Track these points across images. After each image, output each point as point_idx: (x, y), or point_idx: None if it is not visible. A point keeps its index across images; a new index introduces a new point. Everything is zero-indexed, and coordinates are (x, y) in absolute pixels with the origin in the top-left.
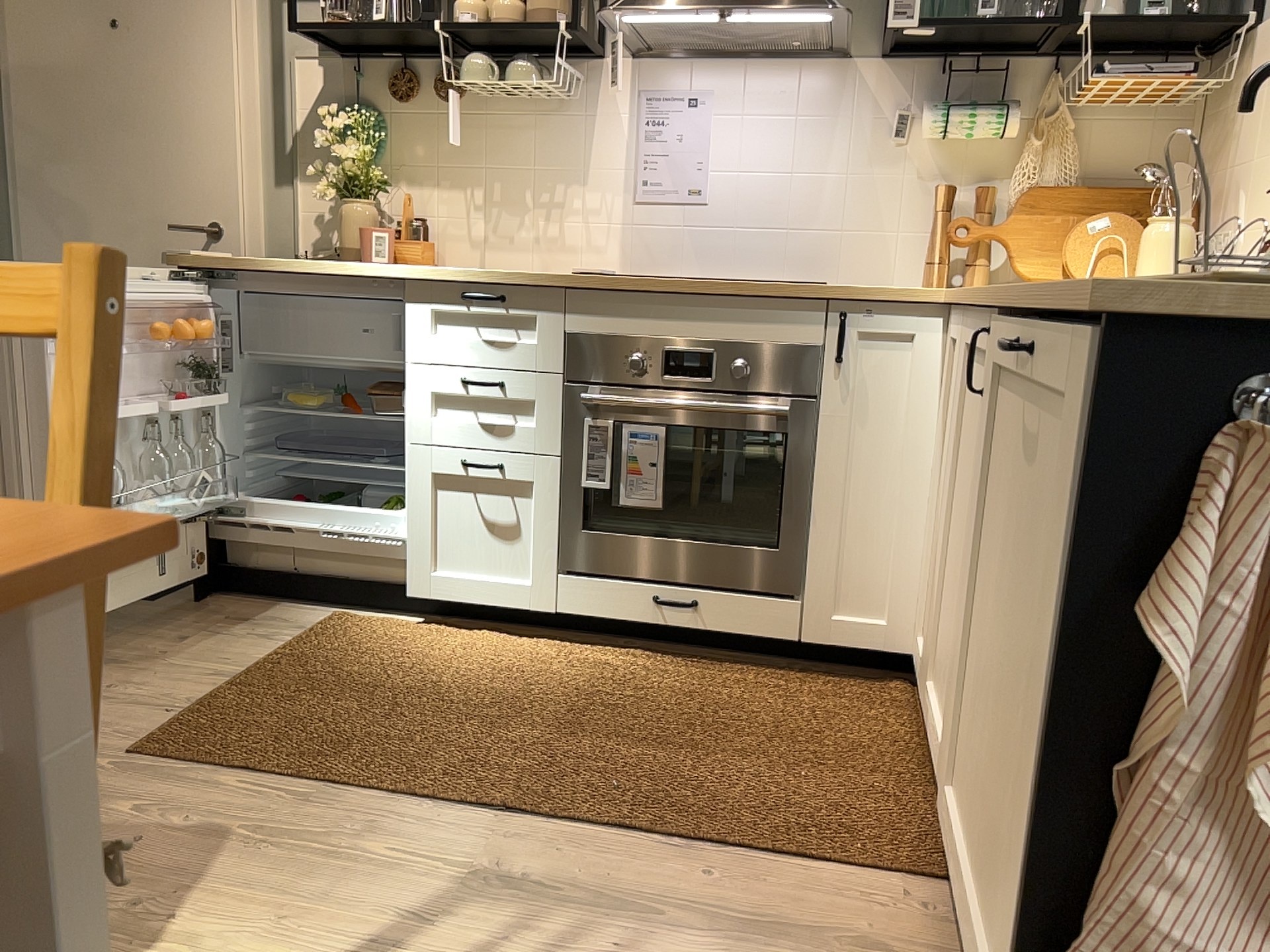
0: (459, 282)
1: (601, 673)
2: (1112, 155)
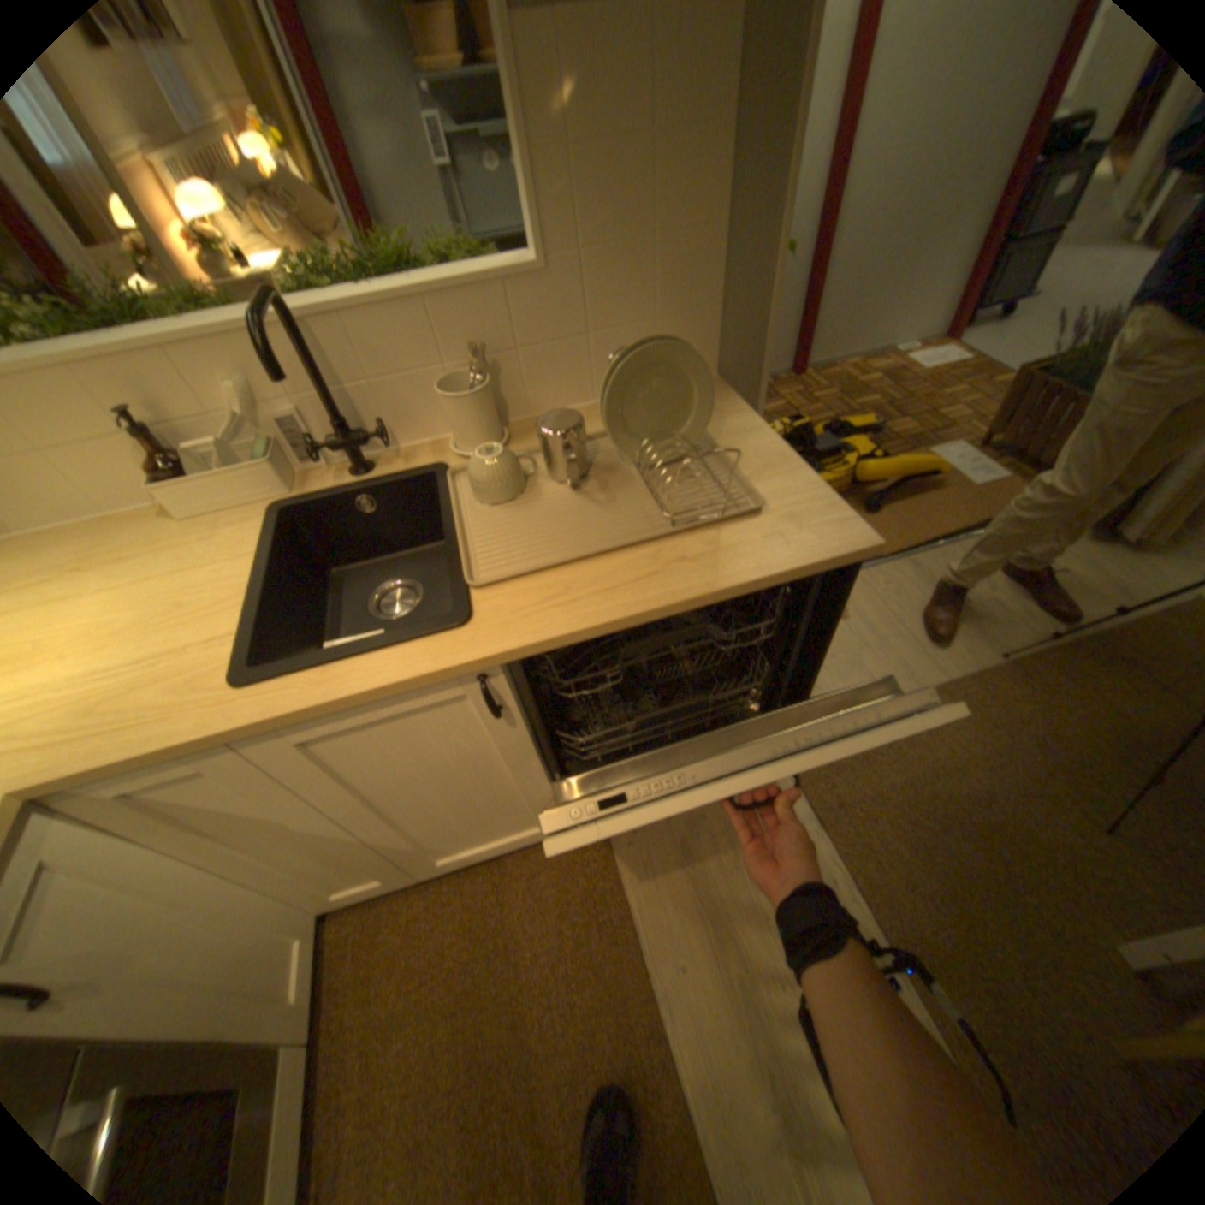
0: None
1: None
2: None
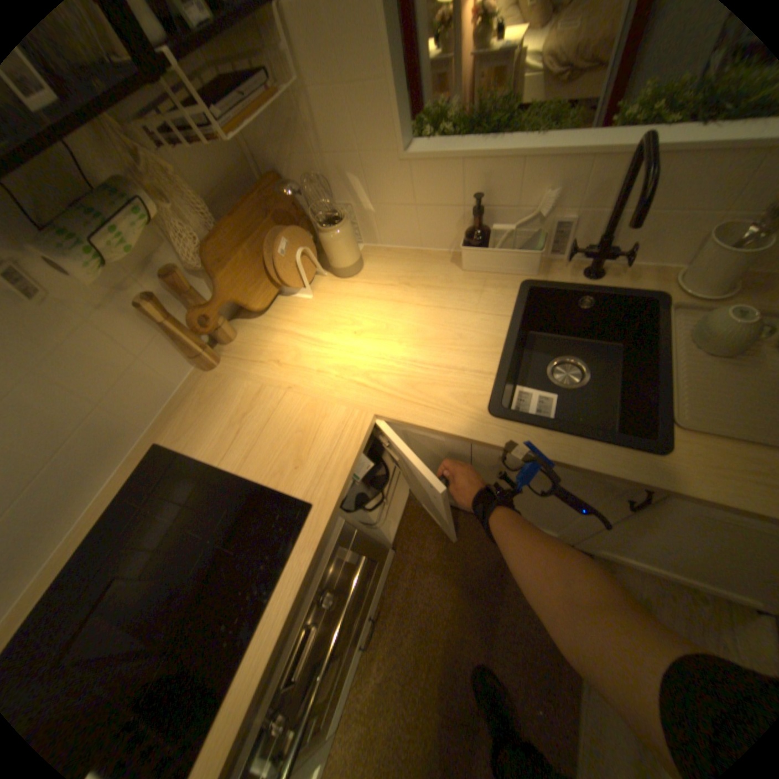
0: None
1: (388, 693)
2: (198, 165)
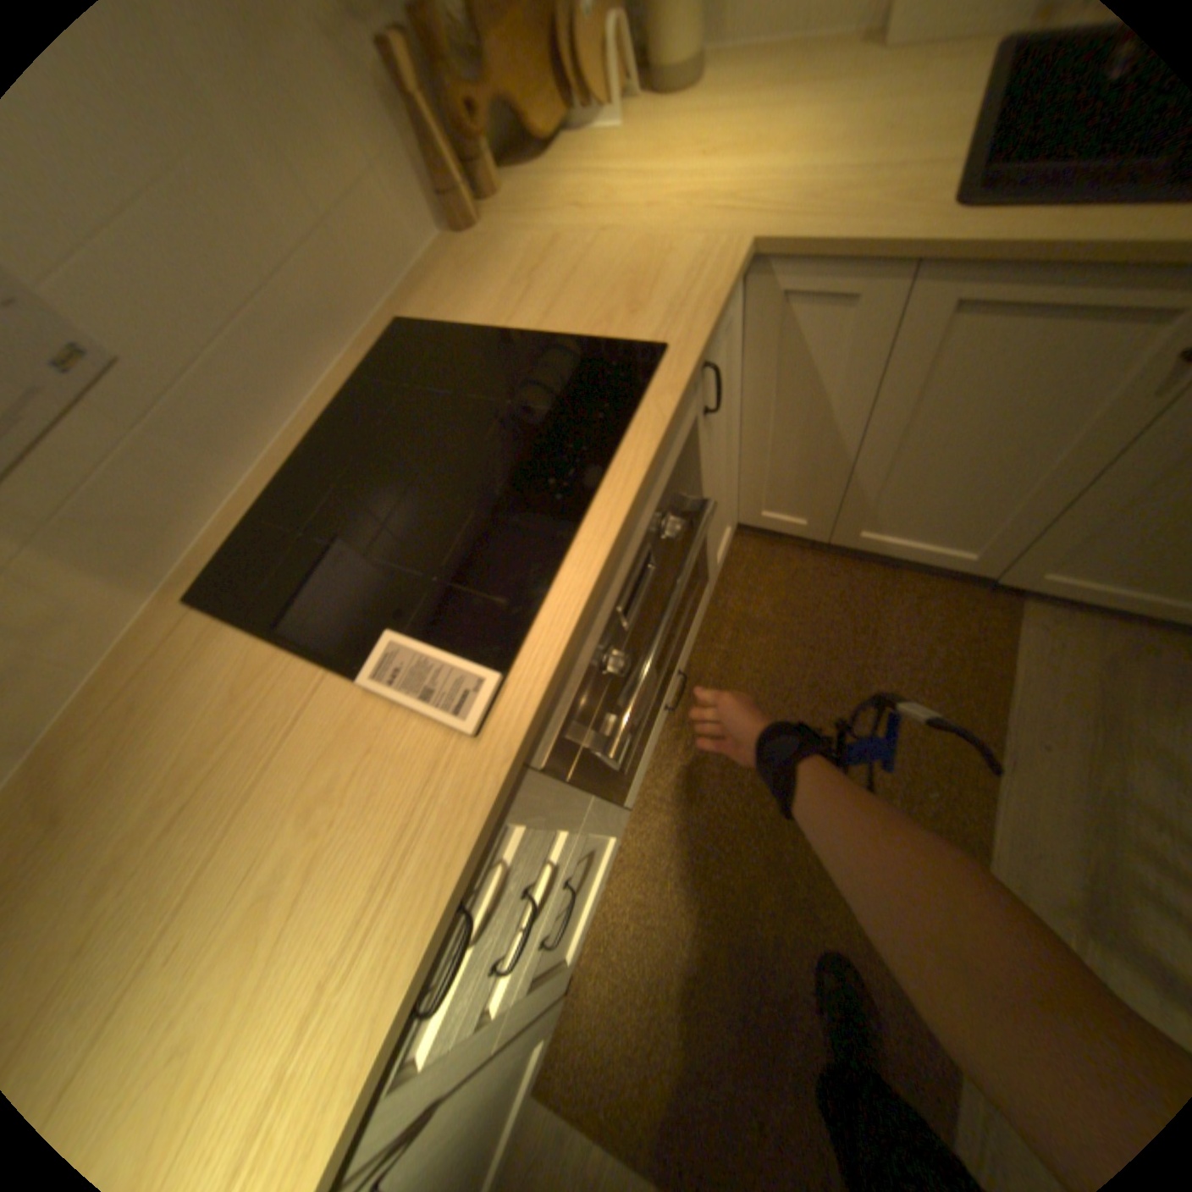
0: (384, 1040)
1: (703, 776)
2: None
